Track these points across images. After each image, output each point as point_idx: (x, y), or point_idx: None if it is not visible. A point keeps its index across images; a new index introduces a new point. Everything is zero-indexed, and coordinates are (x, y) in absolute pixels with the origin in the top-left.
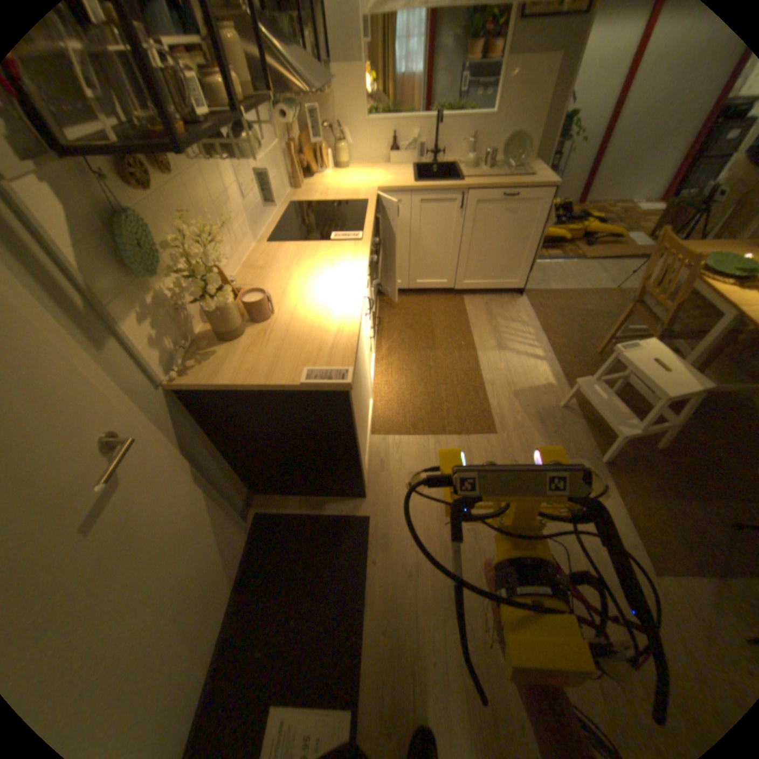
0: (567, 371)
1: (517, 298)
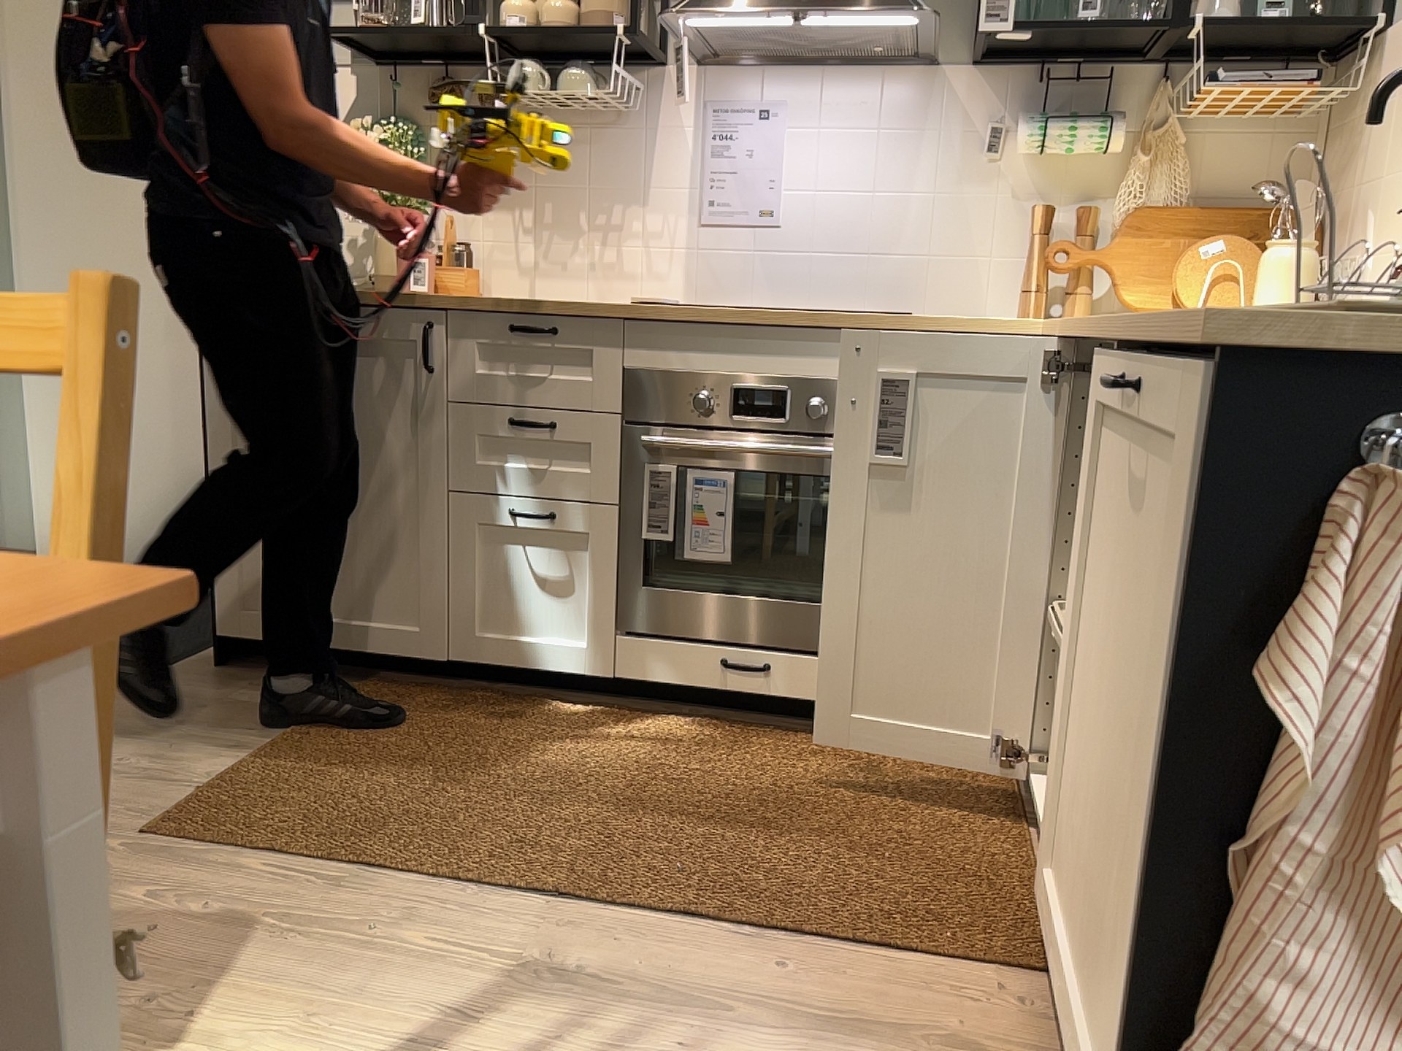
0: None
1: None
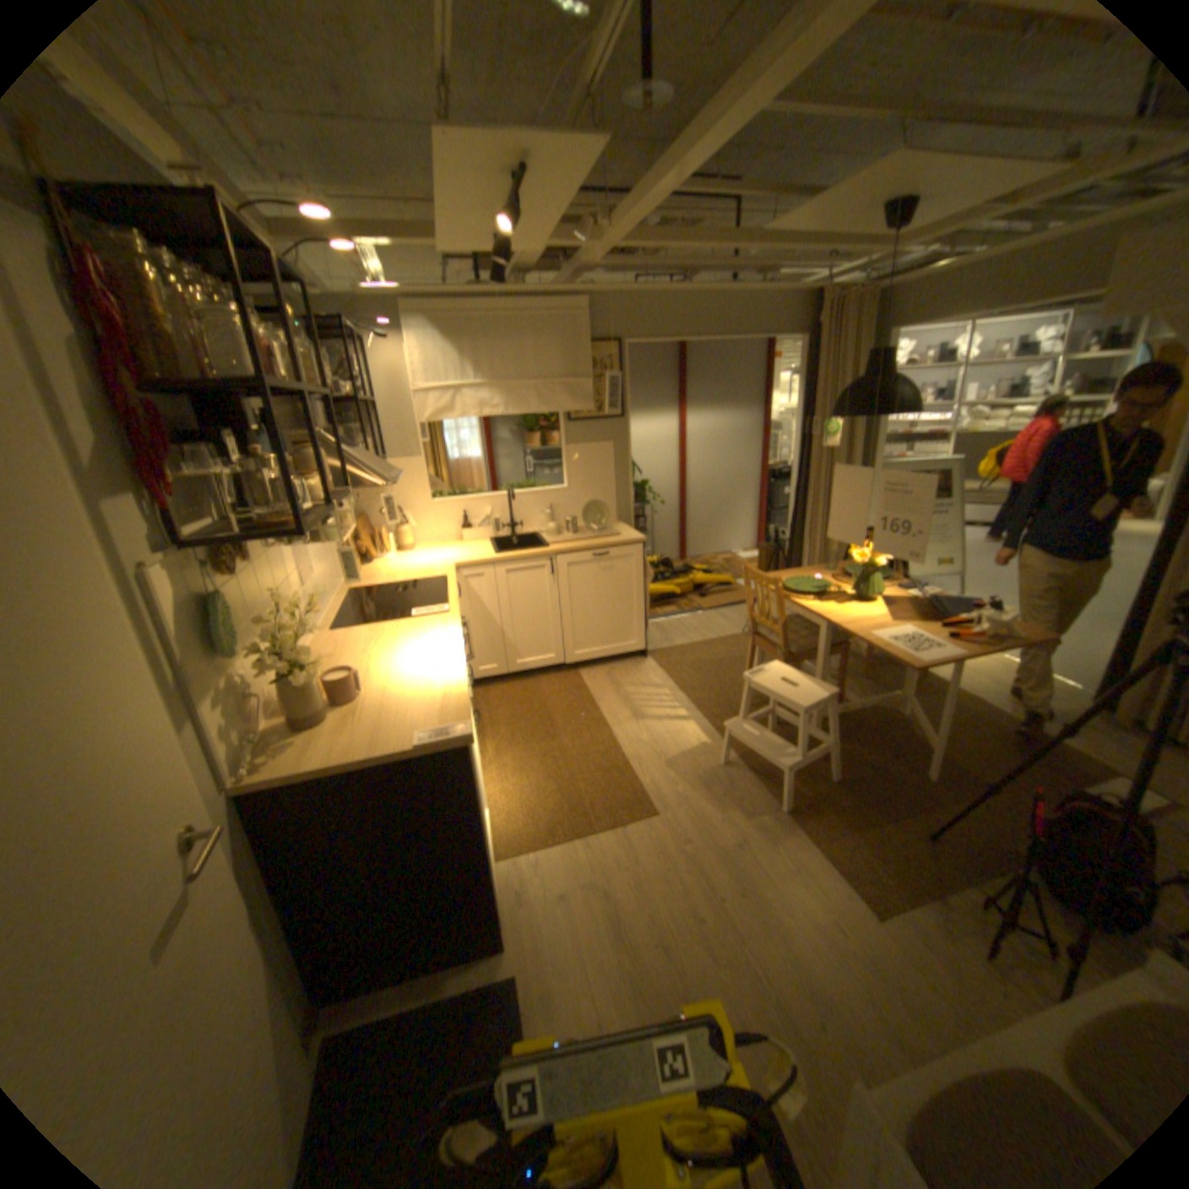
0: (717, 726)
1: (642, 661)
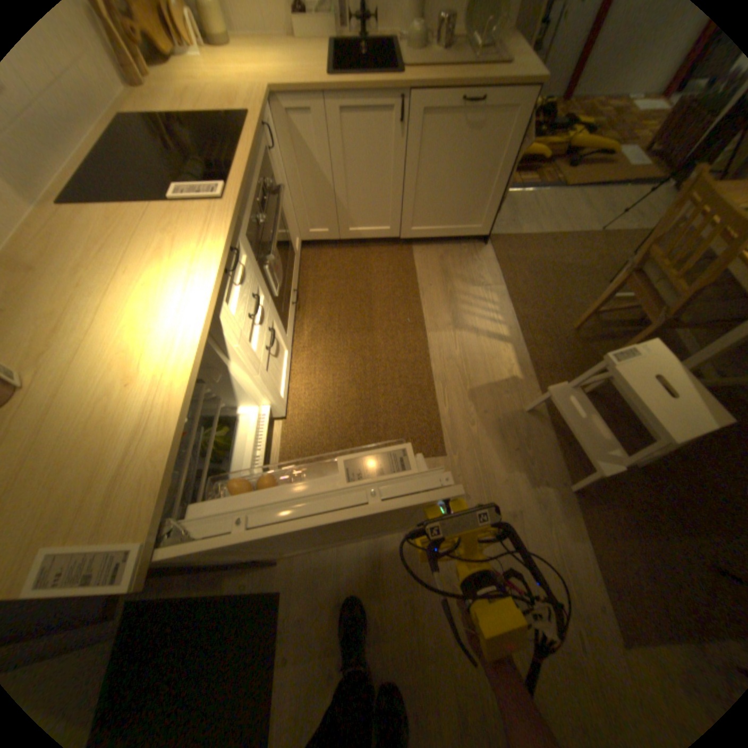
0: (535, 357)
1: (480, 248)
